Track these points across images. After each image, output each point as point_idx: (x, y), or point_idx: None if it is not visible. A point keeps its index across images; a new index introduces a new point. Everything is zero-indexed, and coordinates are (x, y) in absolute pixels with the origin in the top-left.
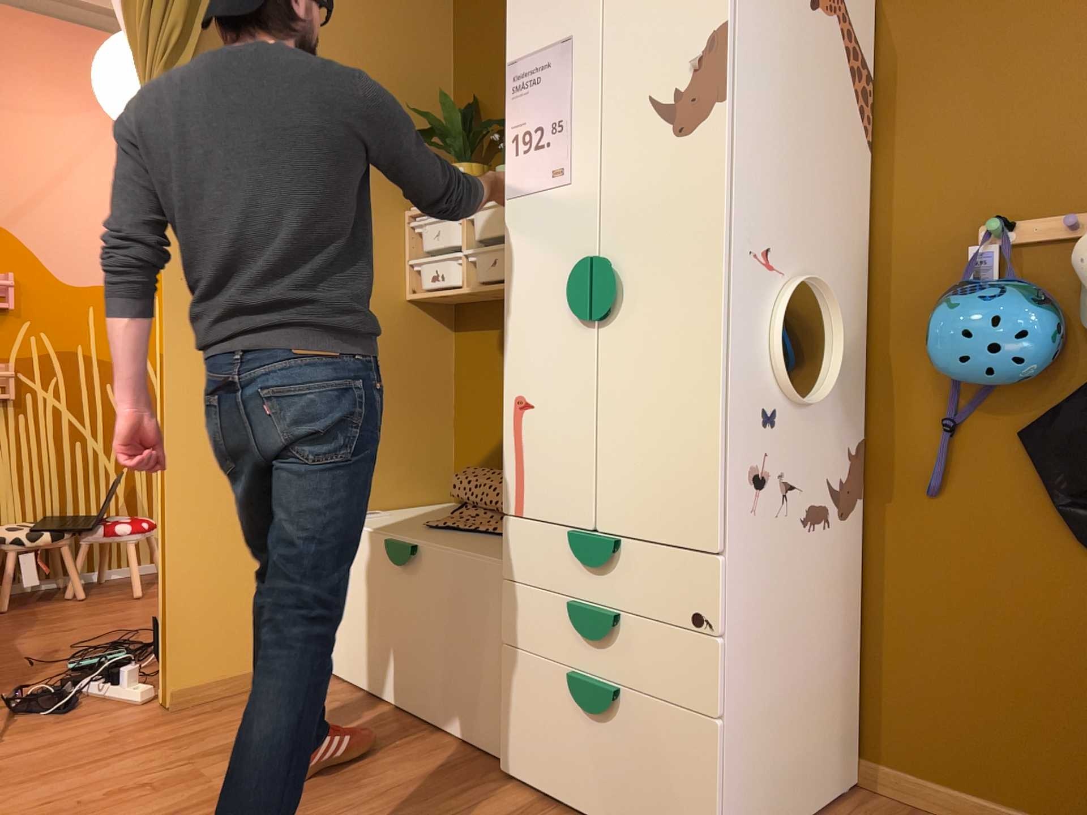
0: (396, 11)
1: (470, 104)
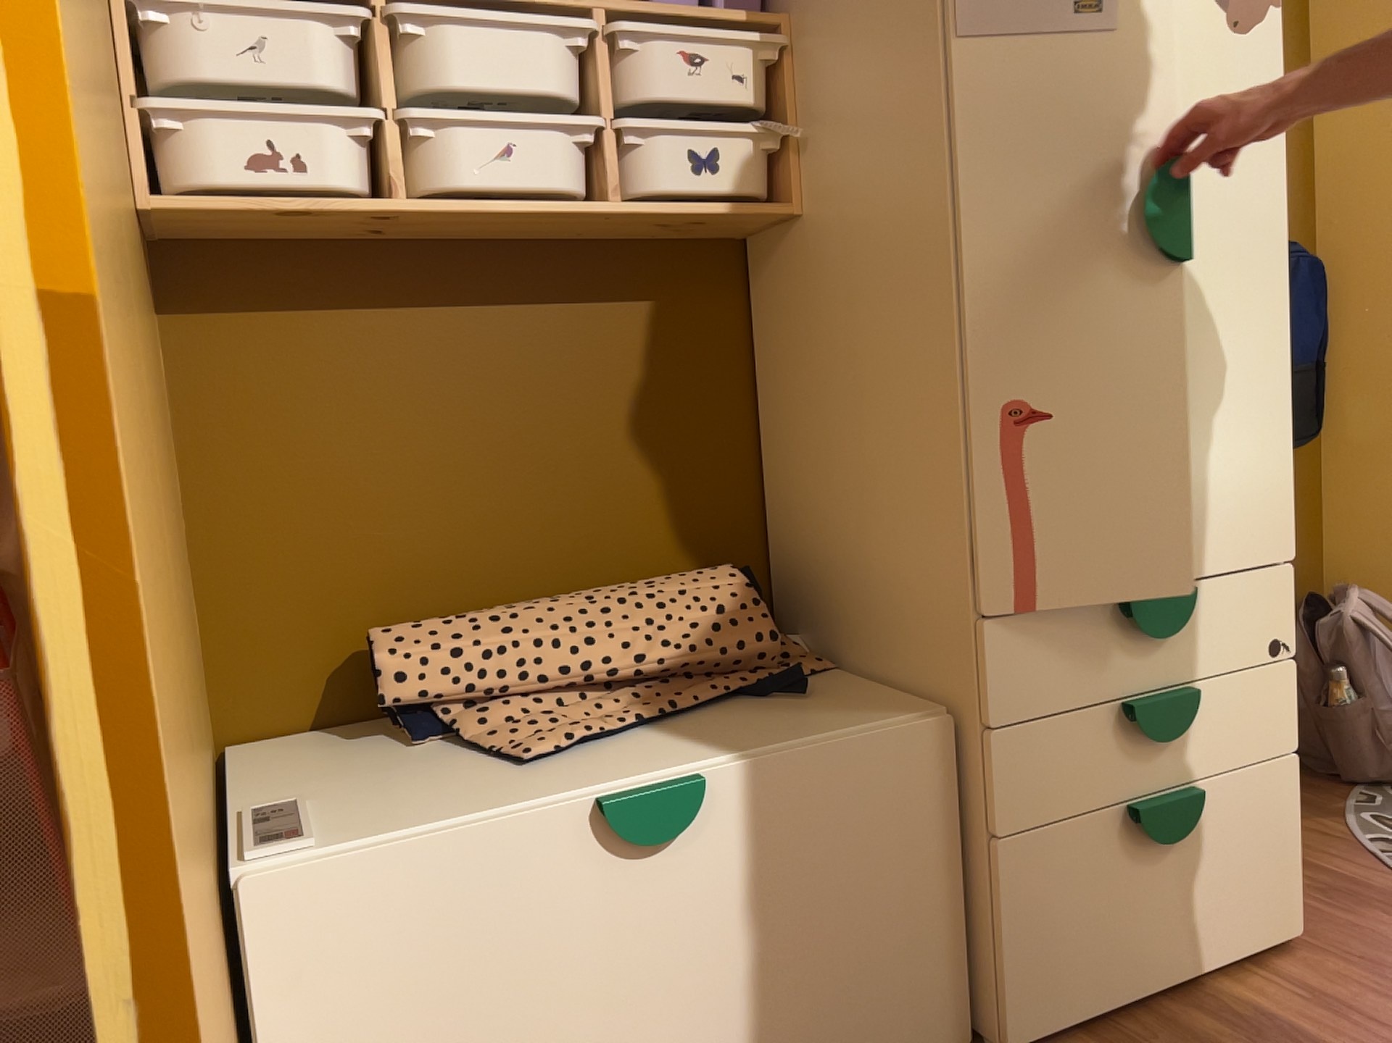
0: None
1: None
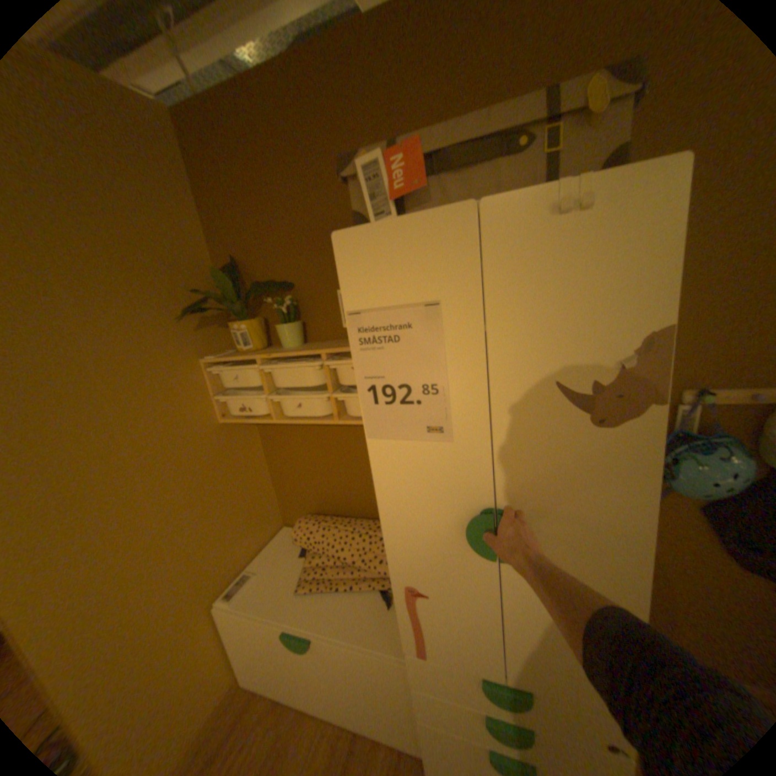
0: (137, 185)
1: (228, 261)
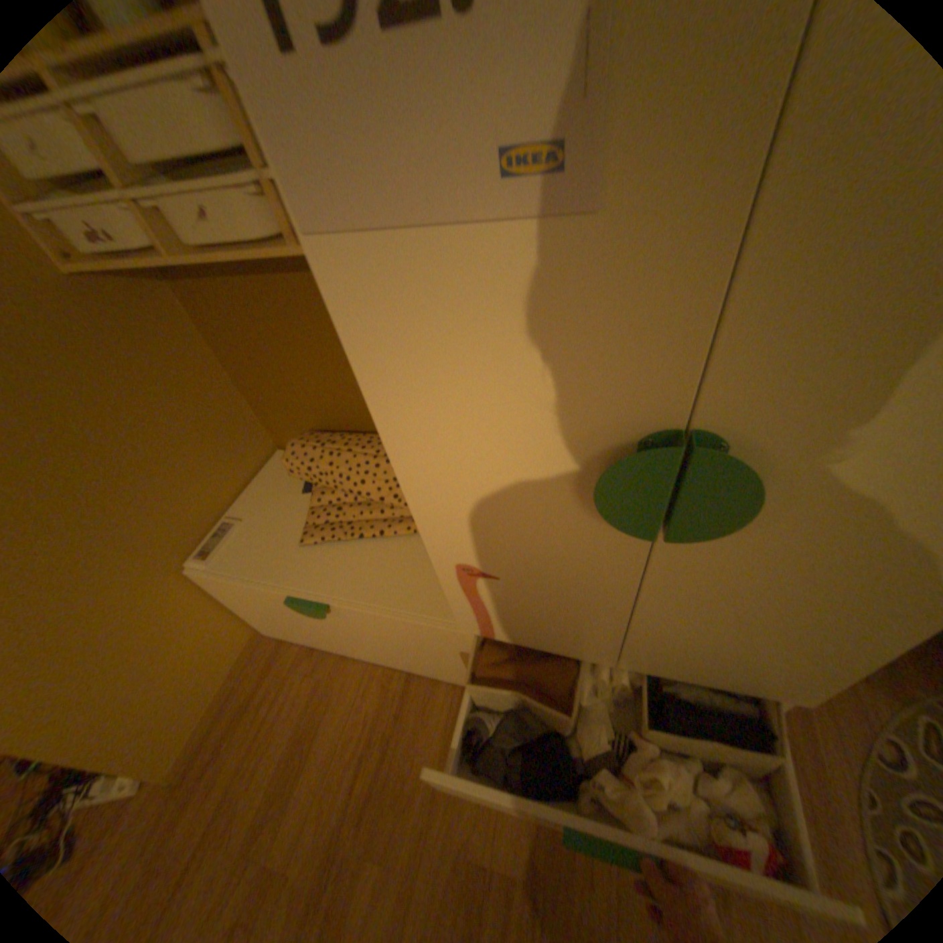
0: None
1: None
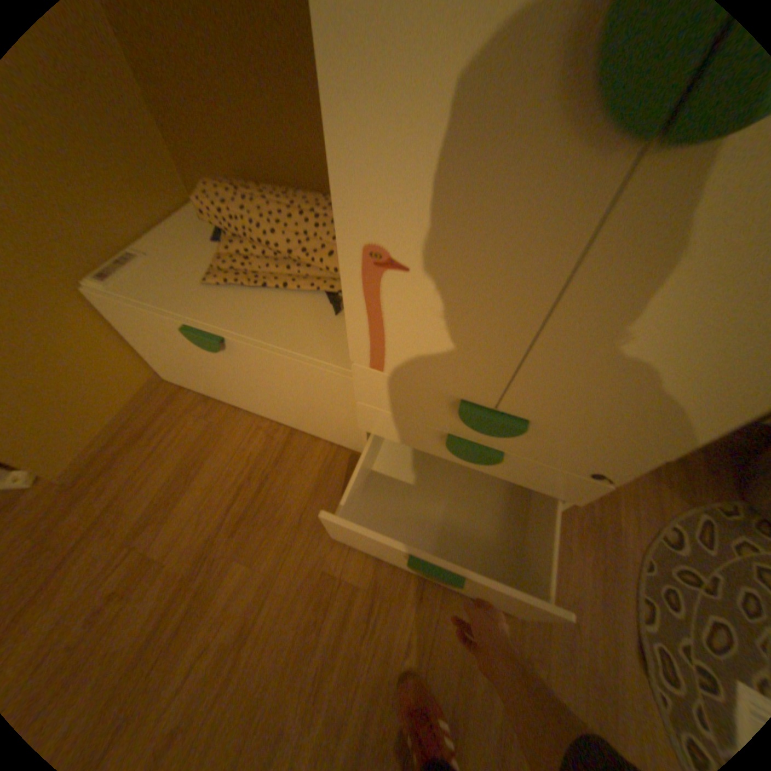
0: None
1: None
